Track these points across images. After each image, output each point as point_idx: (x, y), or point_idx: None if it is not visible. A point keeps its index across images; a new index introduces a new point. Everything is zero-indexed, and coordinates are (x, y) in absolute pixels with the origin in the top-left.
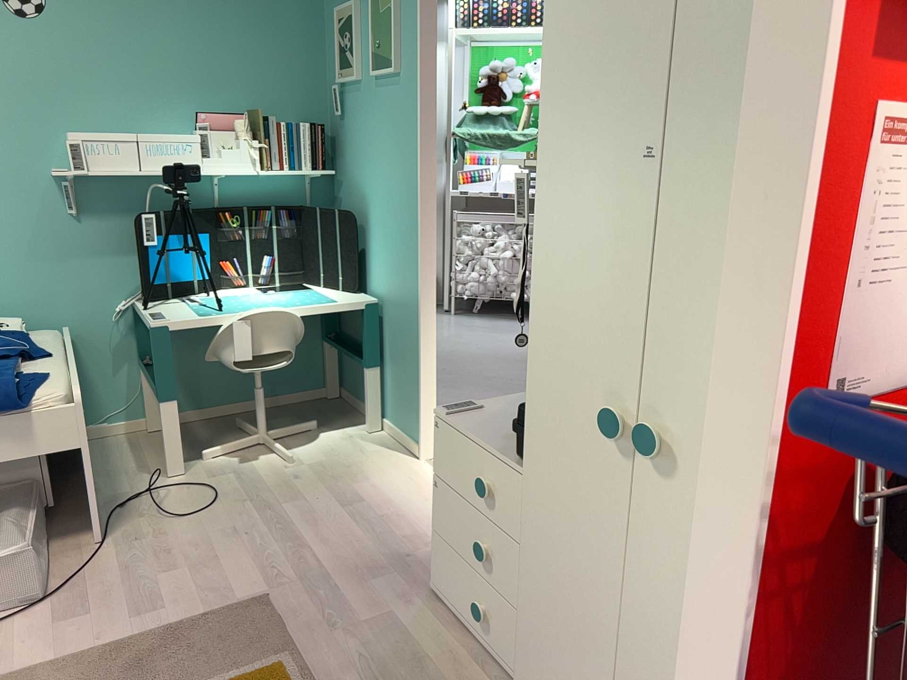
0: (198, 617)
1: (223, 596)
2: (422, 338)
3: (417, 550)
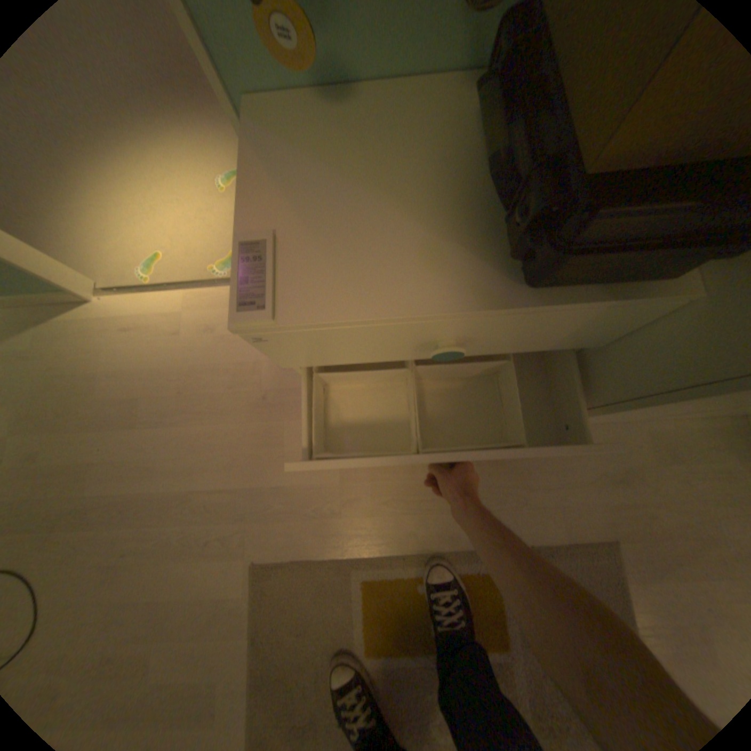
0: (250, 650)
1: (226, 612)
2: None
3: (258, 385)
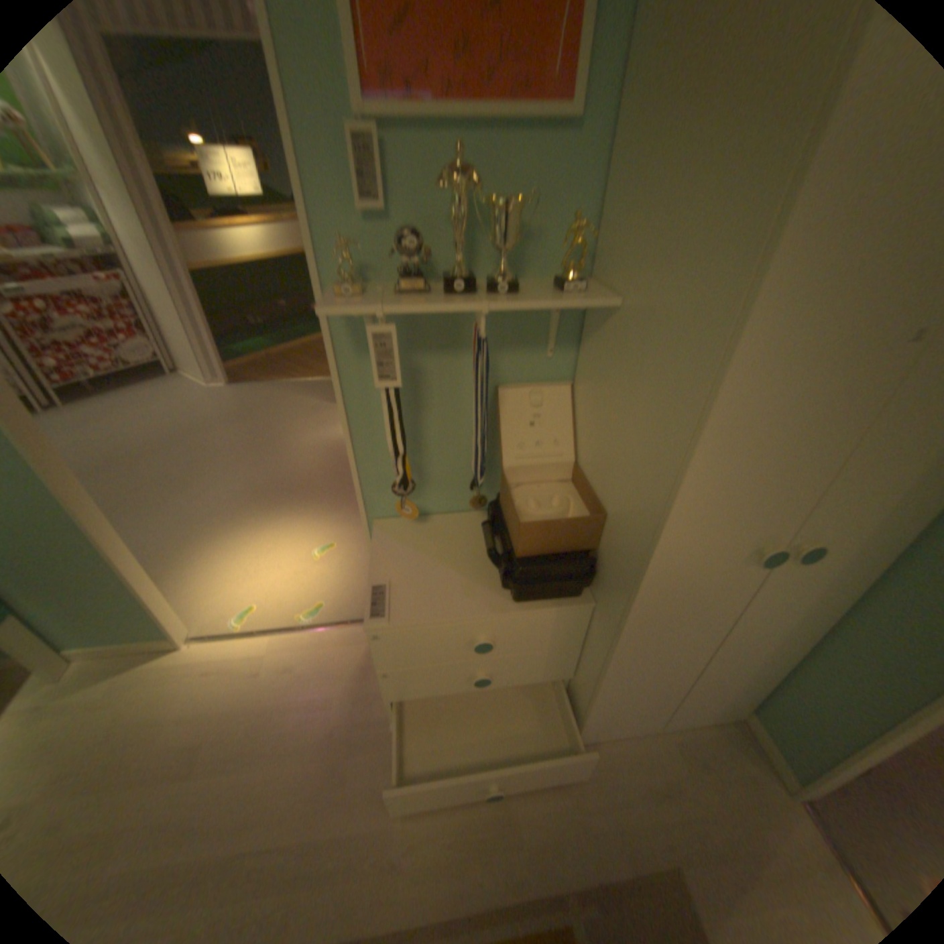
0: None
1: None
2: (105, 547)
3: (327, 720)
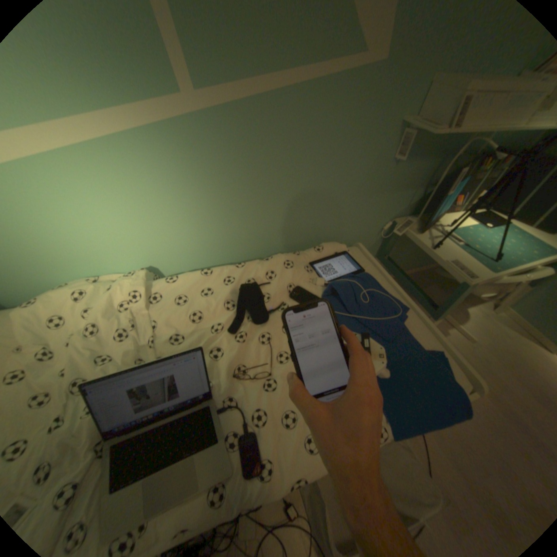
0: None
1: None
2: None
3: None
